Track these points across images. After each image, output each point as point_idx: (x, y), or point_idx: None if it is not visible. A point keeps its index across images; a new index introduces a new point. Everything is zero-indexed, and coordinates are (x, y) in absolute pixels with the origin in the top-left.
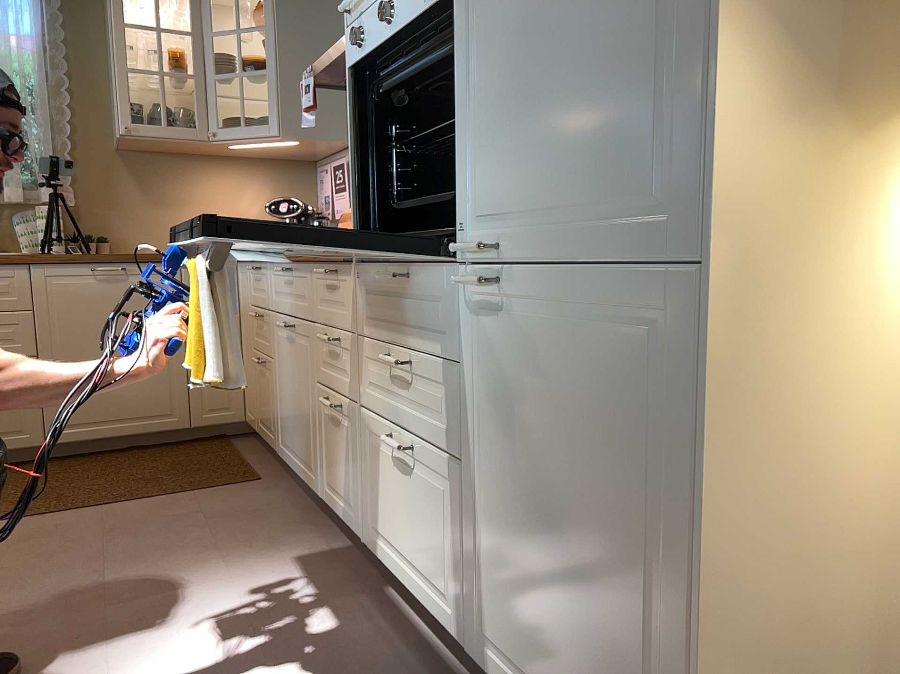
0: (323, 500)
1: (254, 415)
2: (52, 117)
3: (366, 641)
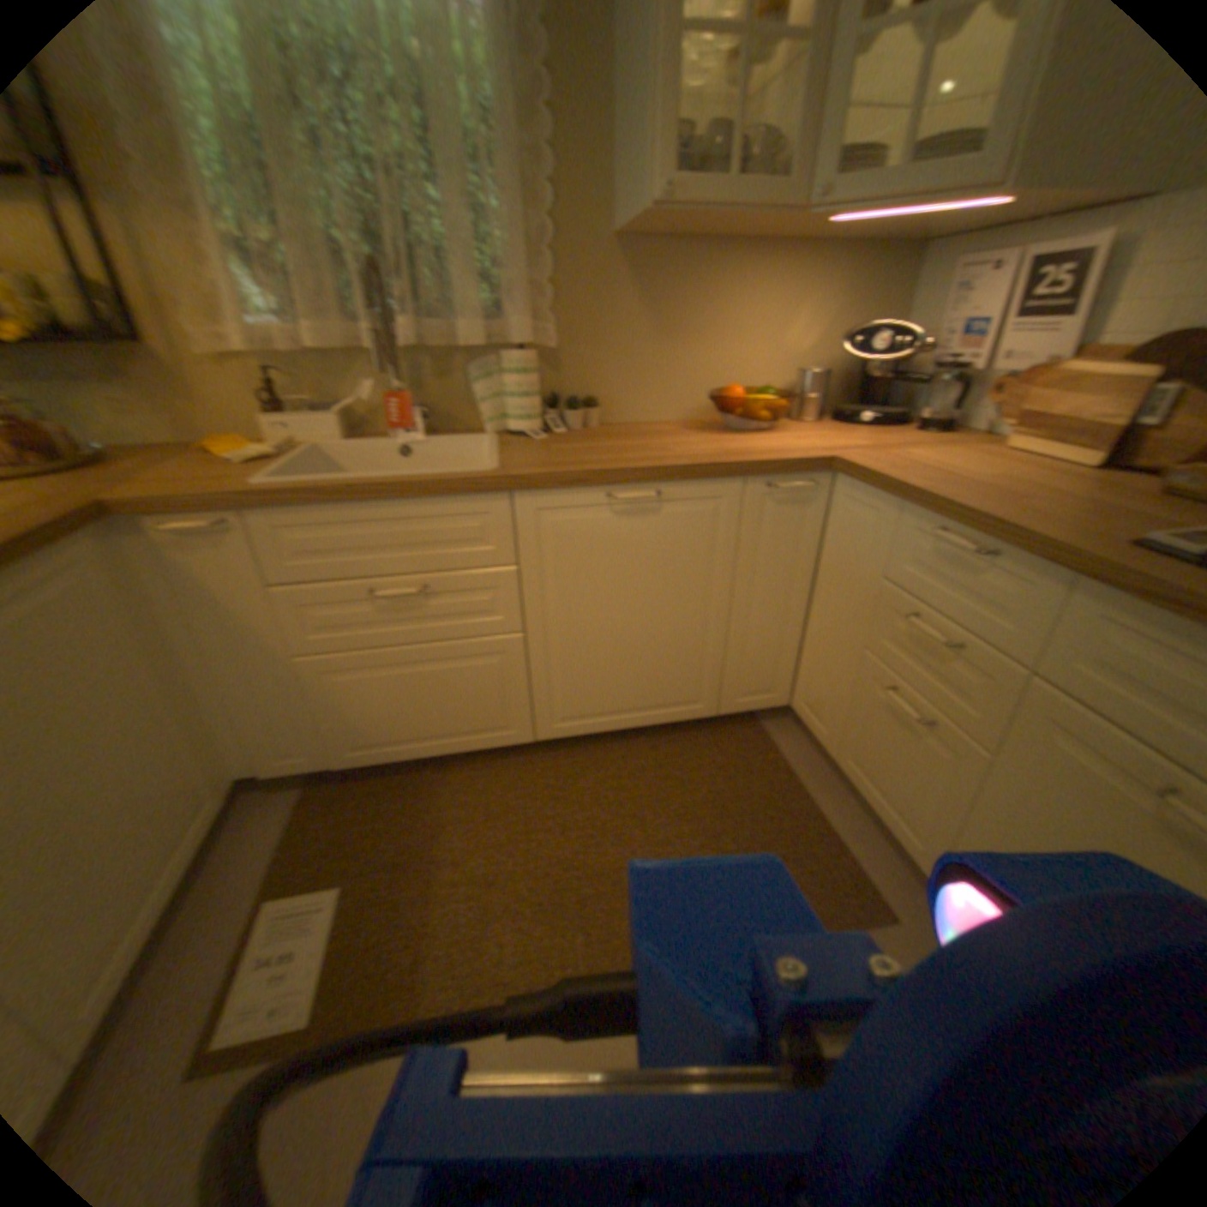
0: None
1: (834, 737)
2: (520, 167)
3: None
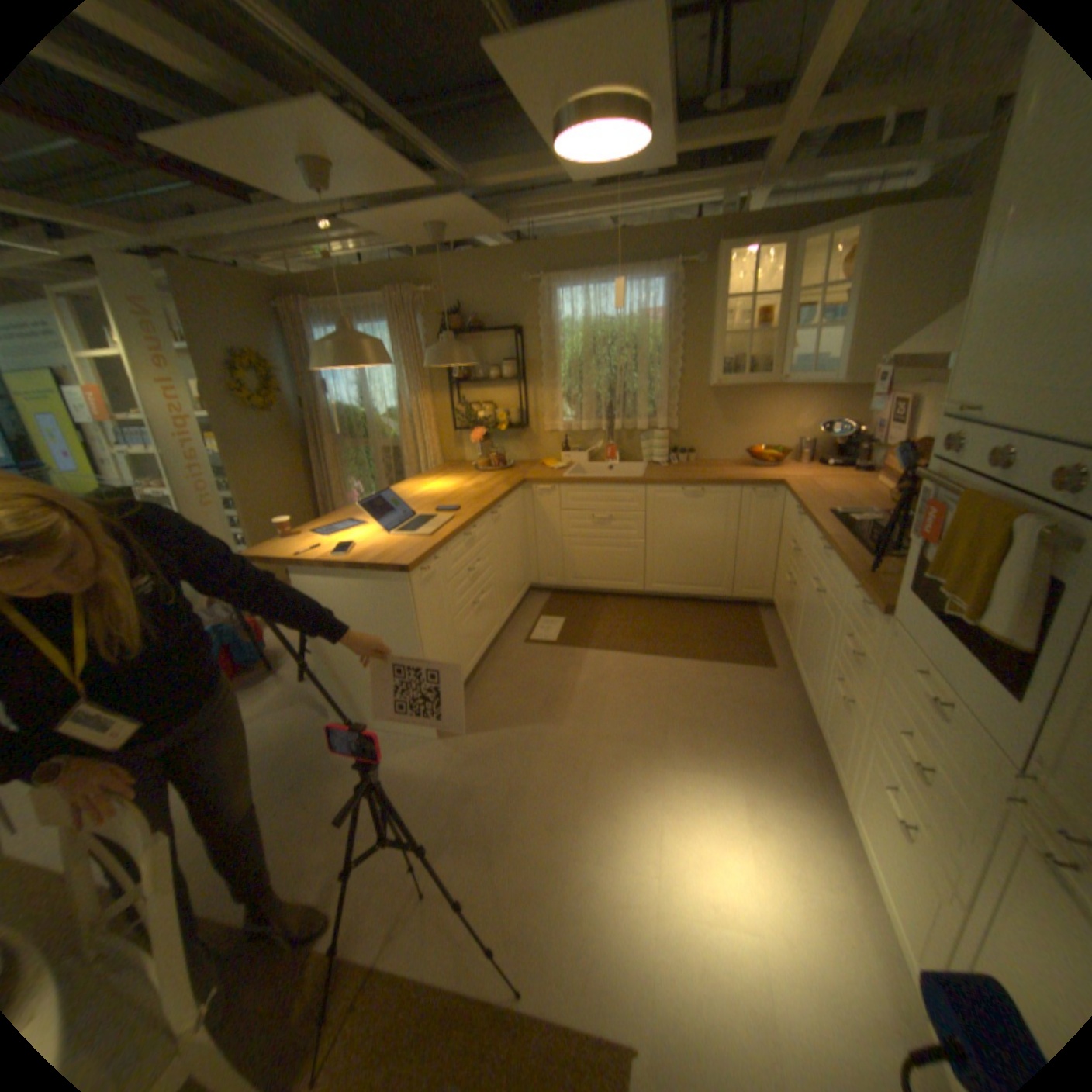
0: (822, 732)
1: (780, 607)
2: (669, 366)
3: (834, 906)
